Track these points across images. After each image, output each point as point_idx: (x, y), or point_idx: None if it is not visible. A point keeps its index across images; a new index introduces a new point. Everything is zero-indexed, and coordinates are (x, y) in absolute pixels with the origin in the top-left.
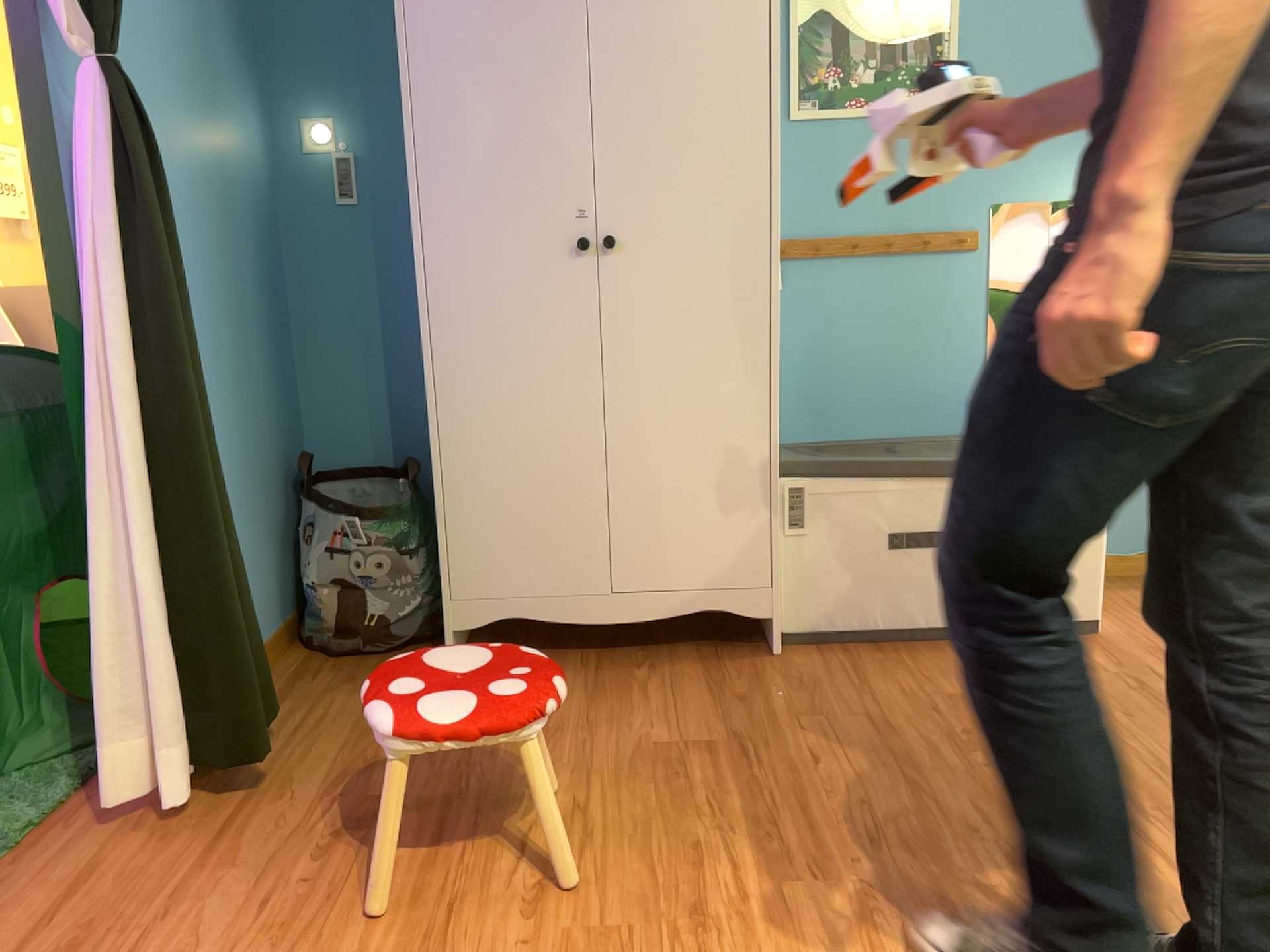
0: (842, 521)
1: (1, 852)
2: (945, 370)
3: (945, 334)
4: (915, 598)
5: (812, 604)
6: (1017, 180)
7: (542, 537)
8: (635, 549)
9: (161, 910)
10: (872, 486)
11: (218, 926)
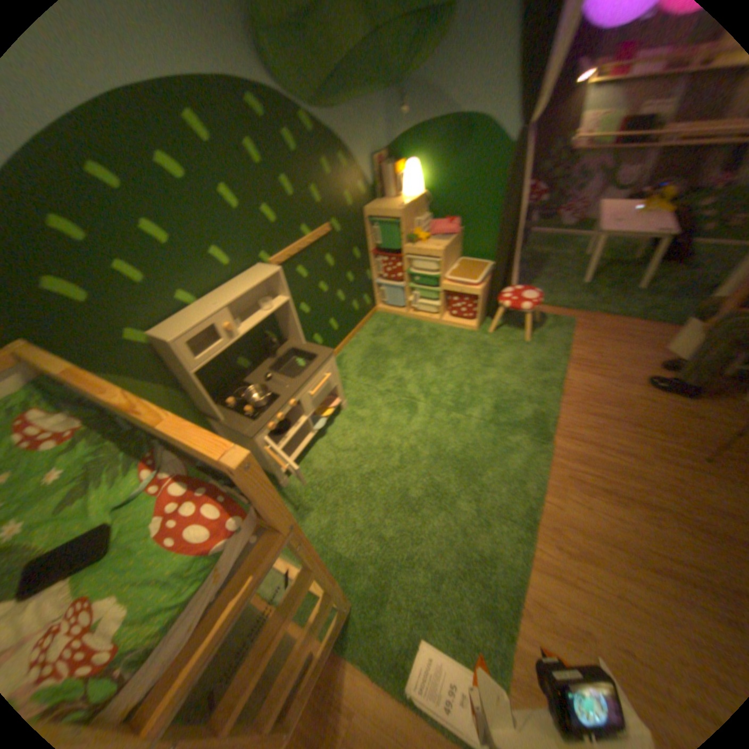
0: None
1: (666, 325)
2: None
3: None
4: None
5: None
6: None
7: None
8: None
9: (642, 348)
10: None
11: (635, 356)
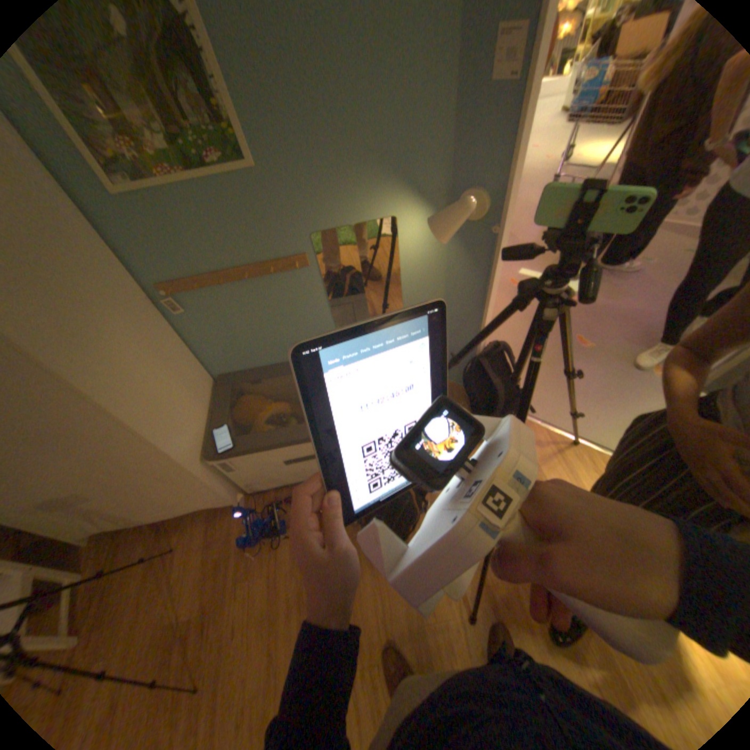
0: (253, 466)
1: None
2: (312, 330)
3: (306, 314)
4: (305, 475)
5: (255, 487)
6: (325, 214)
7: (86, 515)
8: (146, 499)
9: None
10: (262, 455)
11: None
